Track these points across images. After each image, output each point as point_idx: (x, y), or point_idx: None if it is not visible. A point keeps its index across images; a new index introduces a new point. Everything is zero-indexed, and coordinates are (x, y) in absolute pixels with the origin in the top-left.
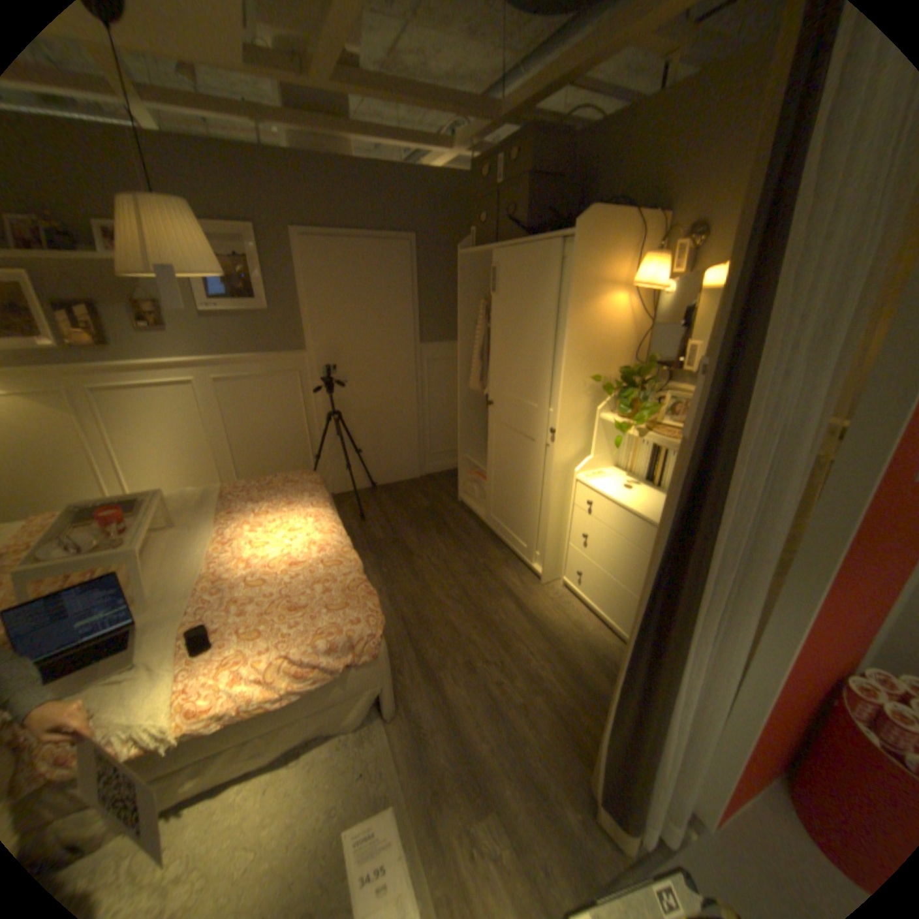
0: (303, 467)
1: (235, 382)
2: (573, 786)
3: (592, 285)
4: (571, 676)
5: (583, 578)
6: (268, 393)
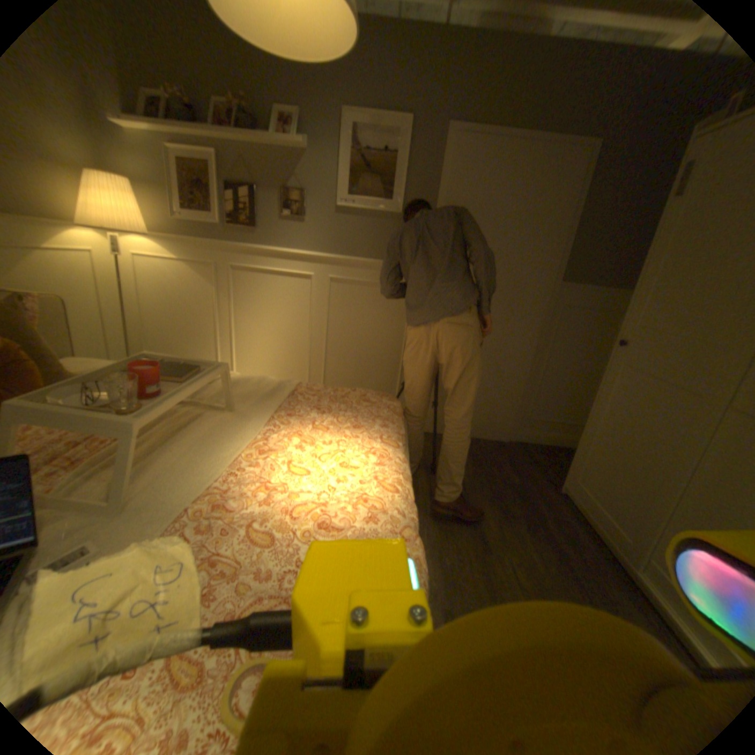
0: (386, 391)
1: (348, 286)
2: None
3: None
4: None
5: None
6: (375, 304)
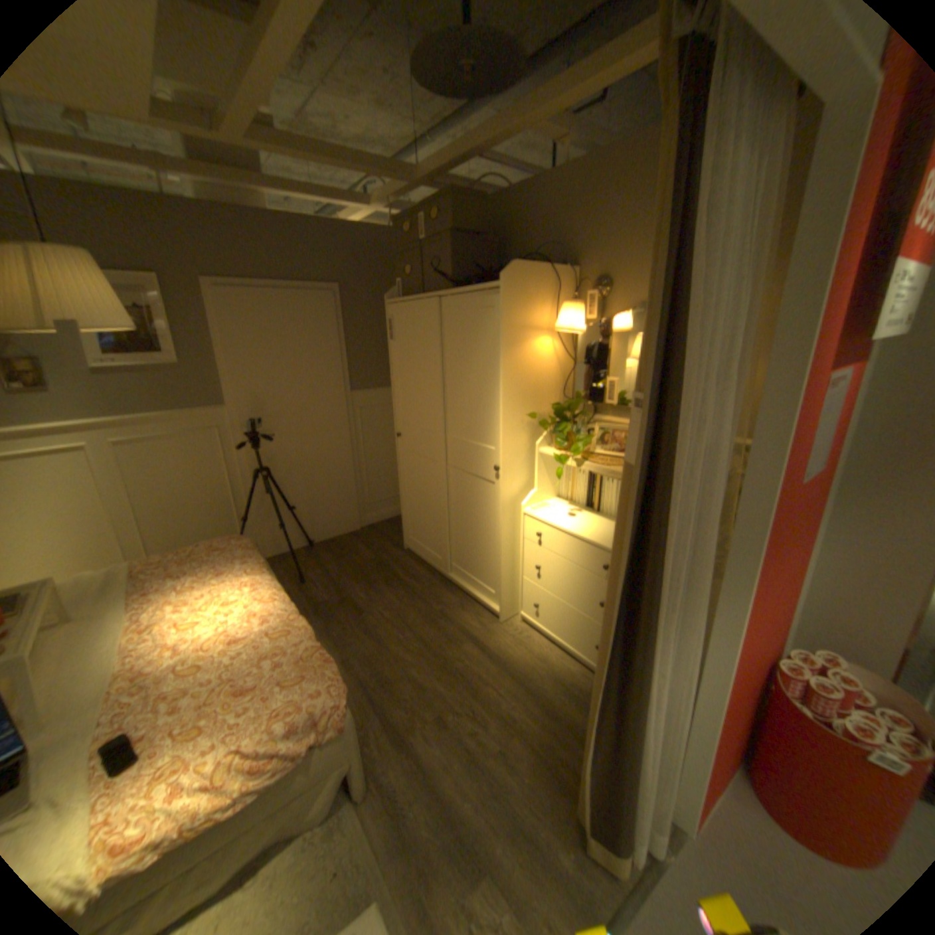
0: (228, 532)
1: (140, 445)
2: (562, 826)
3: (519, 331)
4: (542, 712)
5: (540, 610)
6: (182, 453)
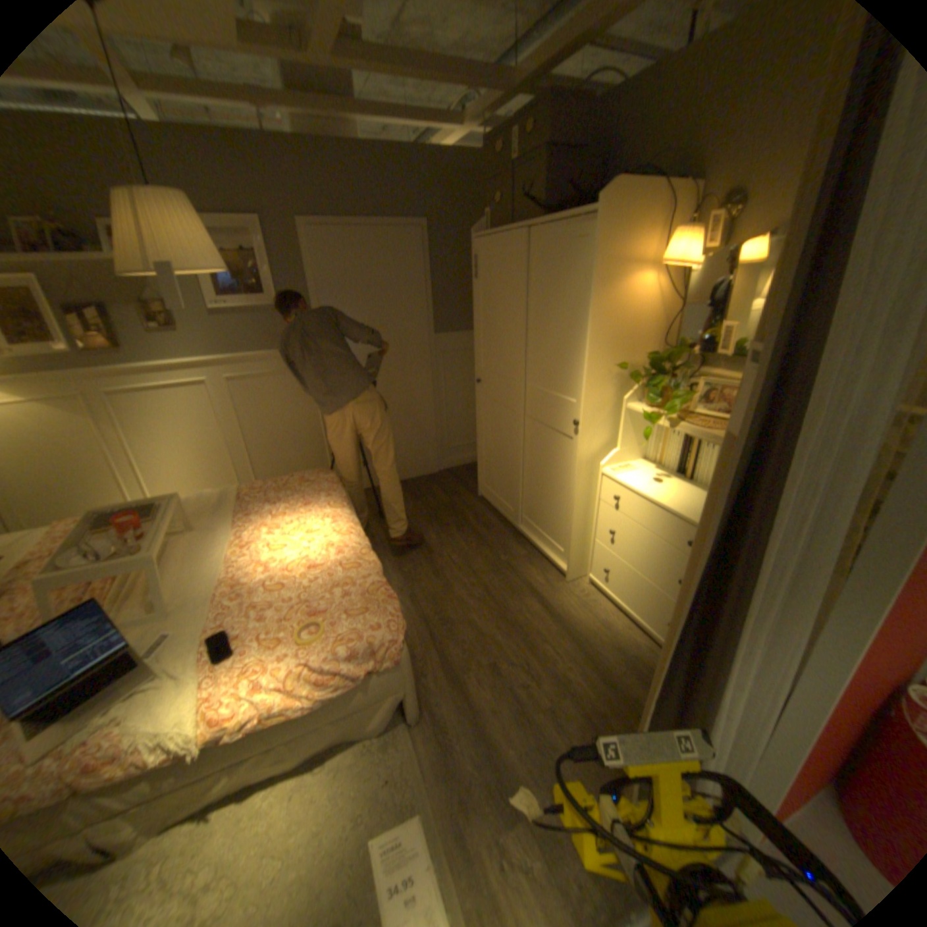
0: (320, 465)
1: (247, 381)
2: None
3: (616, 265)
4: (600, 678)
5: (610, 576)
6: (282, 391)
